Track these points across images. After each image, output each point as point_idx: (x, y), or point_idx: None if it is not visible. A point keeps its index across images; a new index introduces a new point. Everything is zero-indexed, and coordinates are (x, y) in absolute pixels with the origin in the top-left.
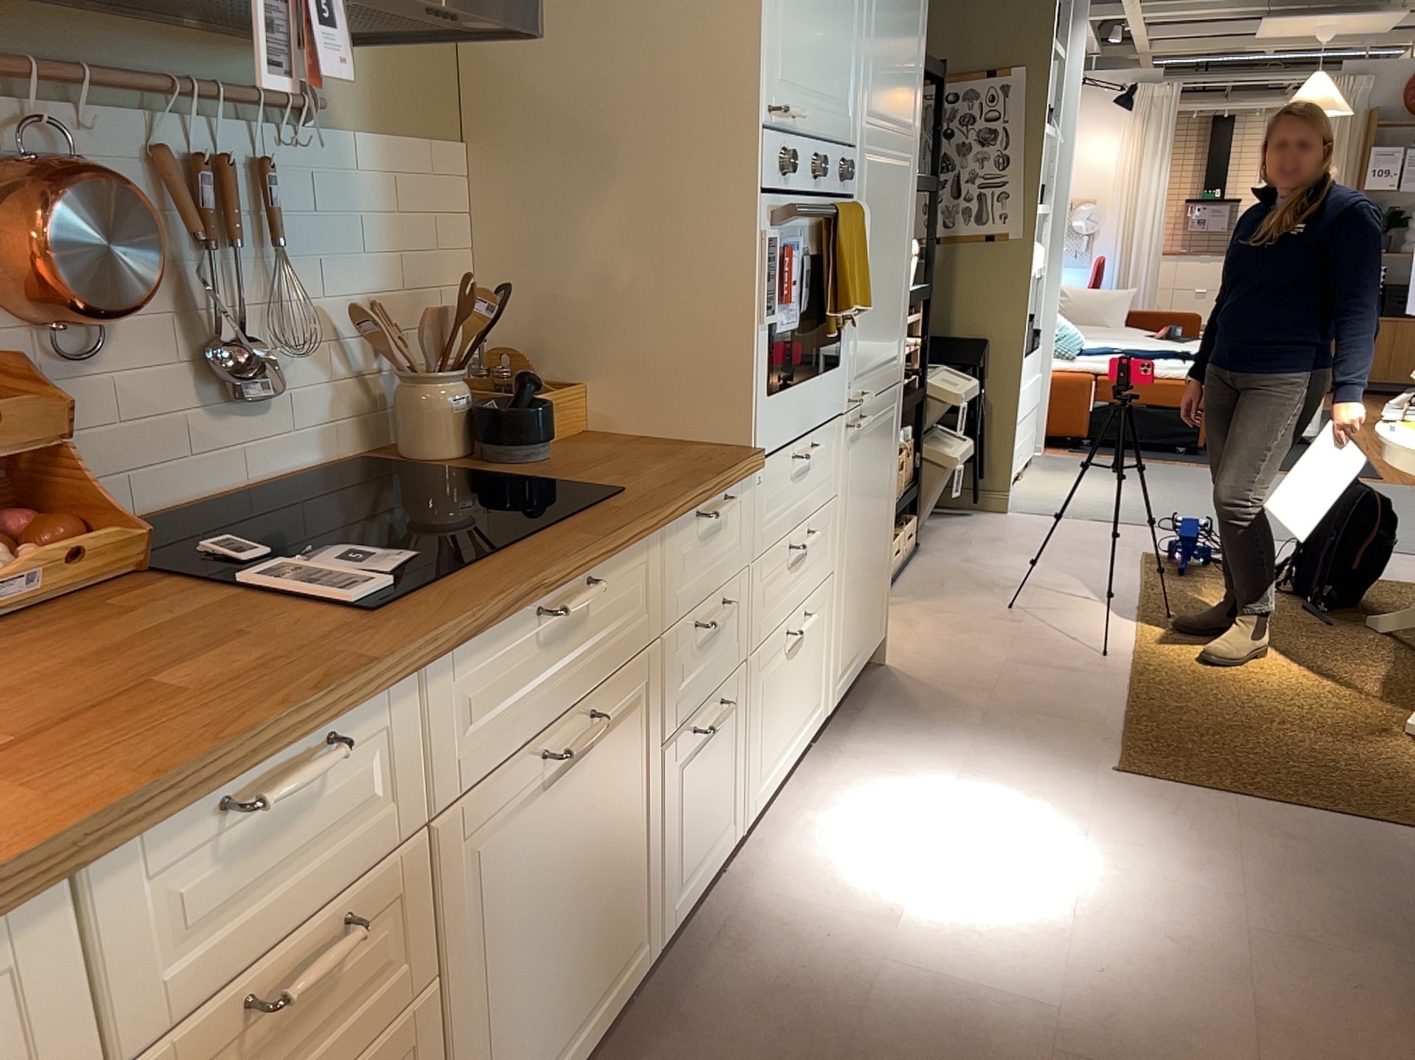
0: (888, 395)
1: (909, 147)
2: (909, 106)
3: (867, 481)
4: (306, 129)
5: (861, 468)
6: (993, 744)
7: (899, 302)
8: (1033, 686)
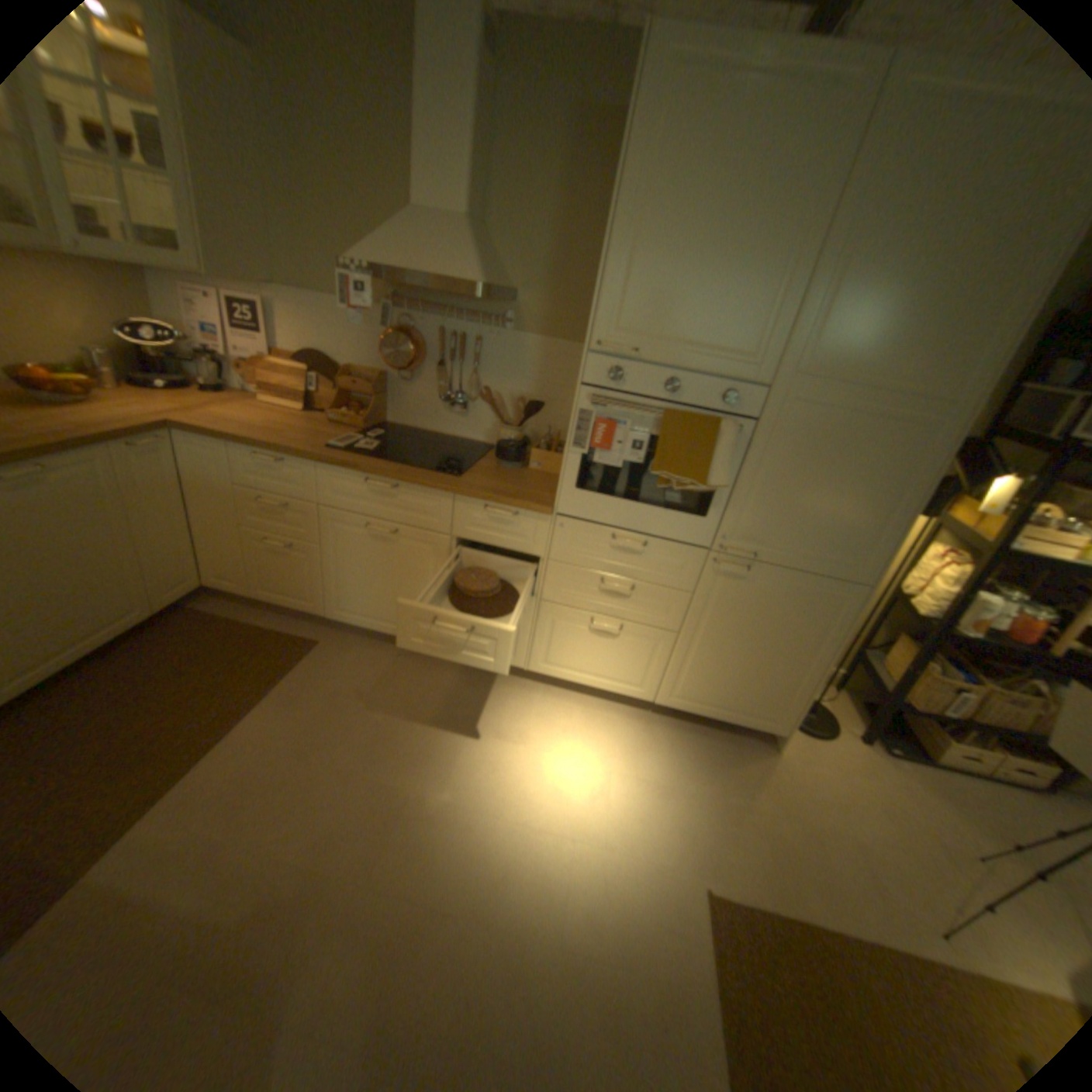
0: (822, 581)
1: (932, 407)
2: (938, 371)
3: (753, 613)
4: (501, 330)
5: (739, 599)
6: (703, 810)
7: (870, 524)
8: (820, 855)
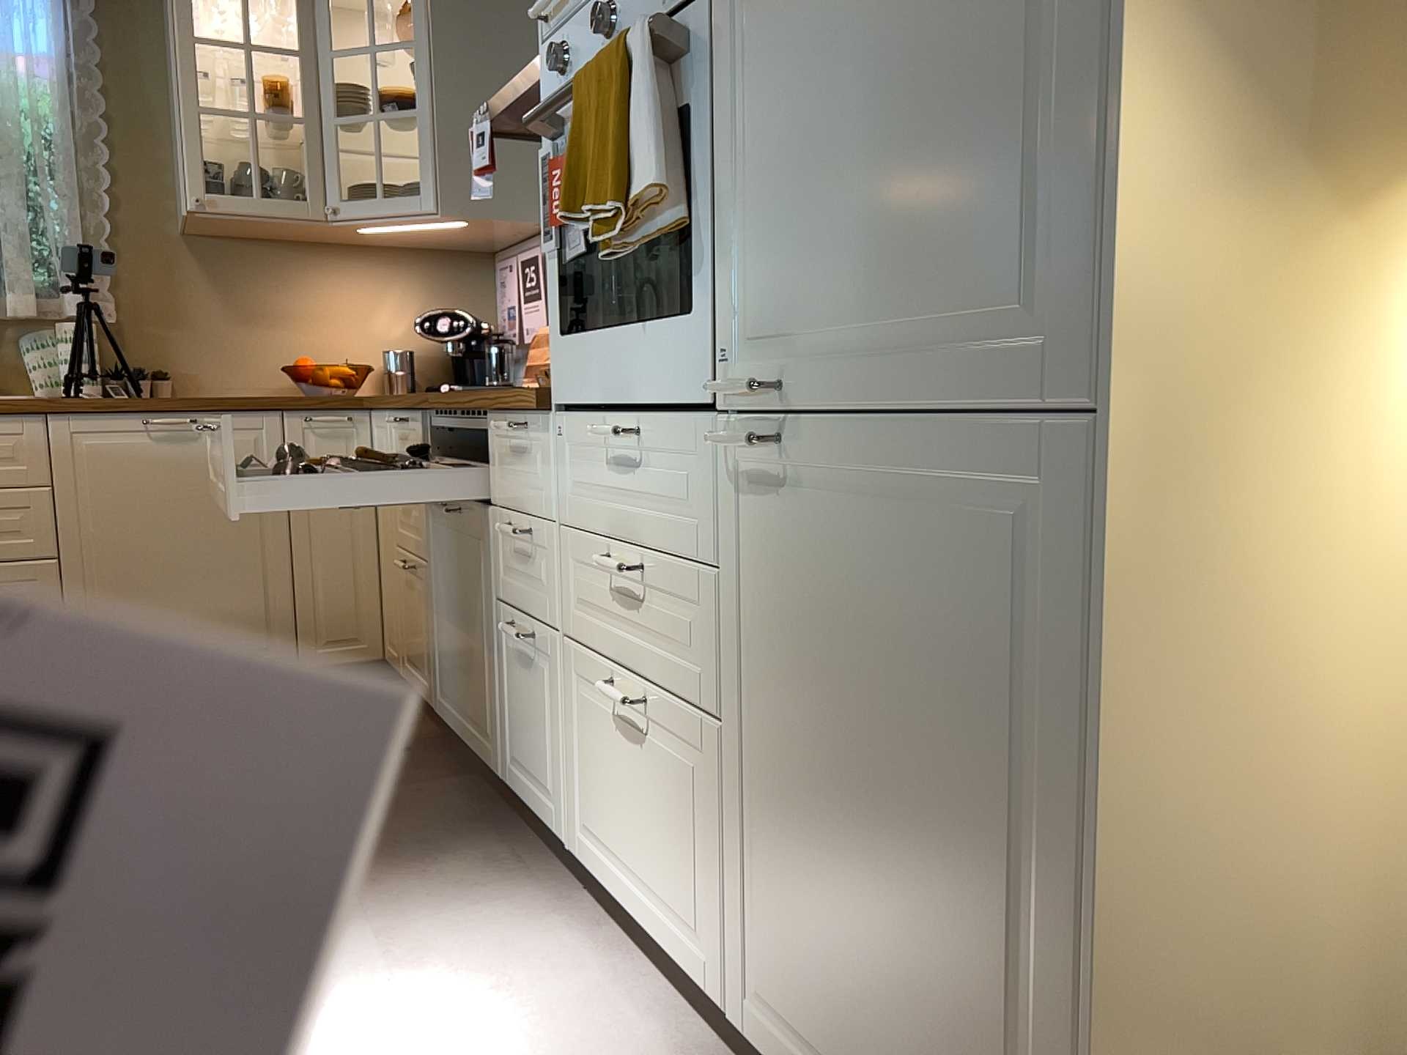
0: (967, 440)
1: None
2: None
3: (840, 630)
4: None
5: (803, 572)
6: None
7: (1018, 121)
8: None
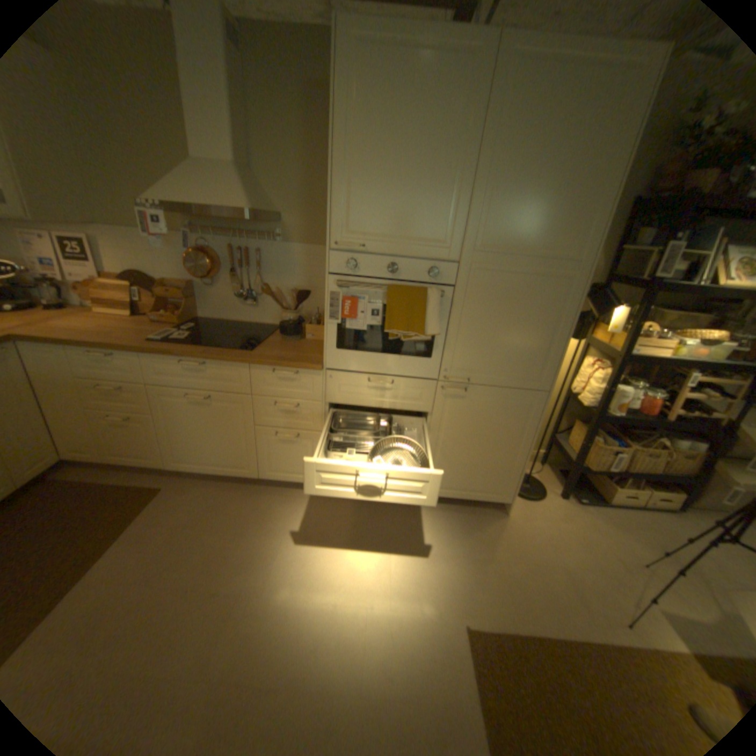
0: (516, 392)
1: (565, 265)
2: (565, 241)
3: (474, 420)
4: (274, 242)
5: (463, 411)
6: (459, 566)
7: (540, 349)
8: (542, 584)
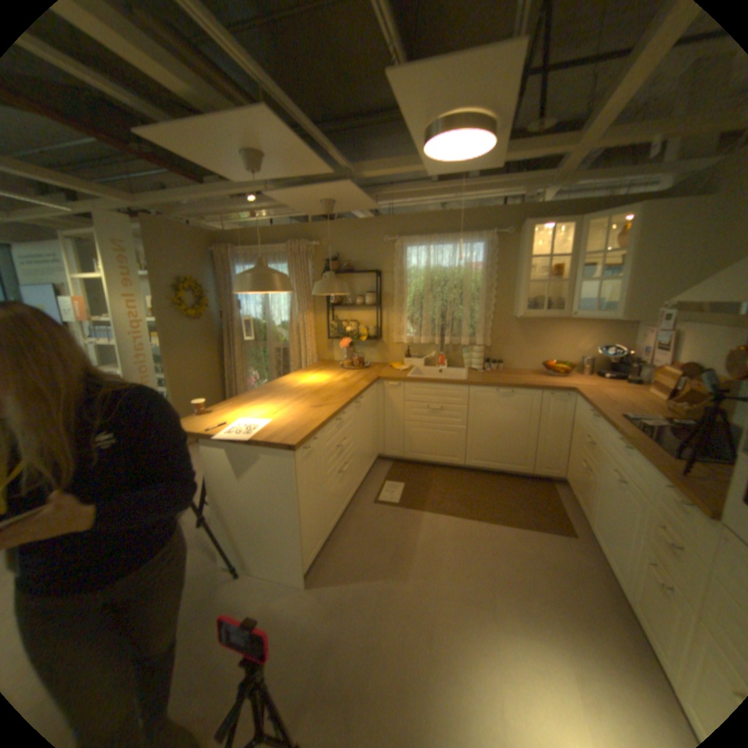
0: None
1: None
2: None
3: None
4: None
5: None
6: None
7: None
8: None
